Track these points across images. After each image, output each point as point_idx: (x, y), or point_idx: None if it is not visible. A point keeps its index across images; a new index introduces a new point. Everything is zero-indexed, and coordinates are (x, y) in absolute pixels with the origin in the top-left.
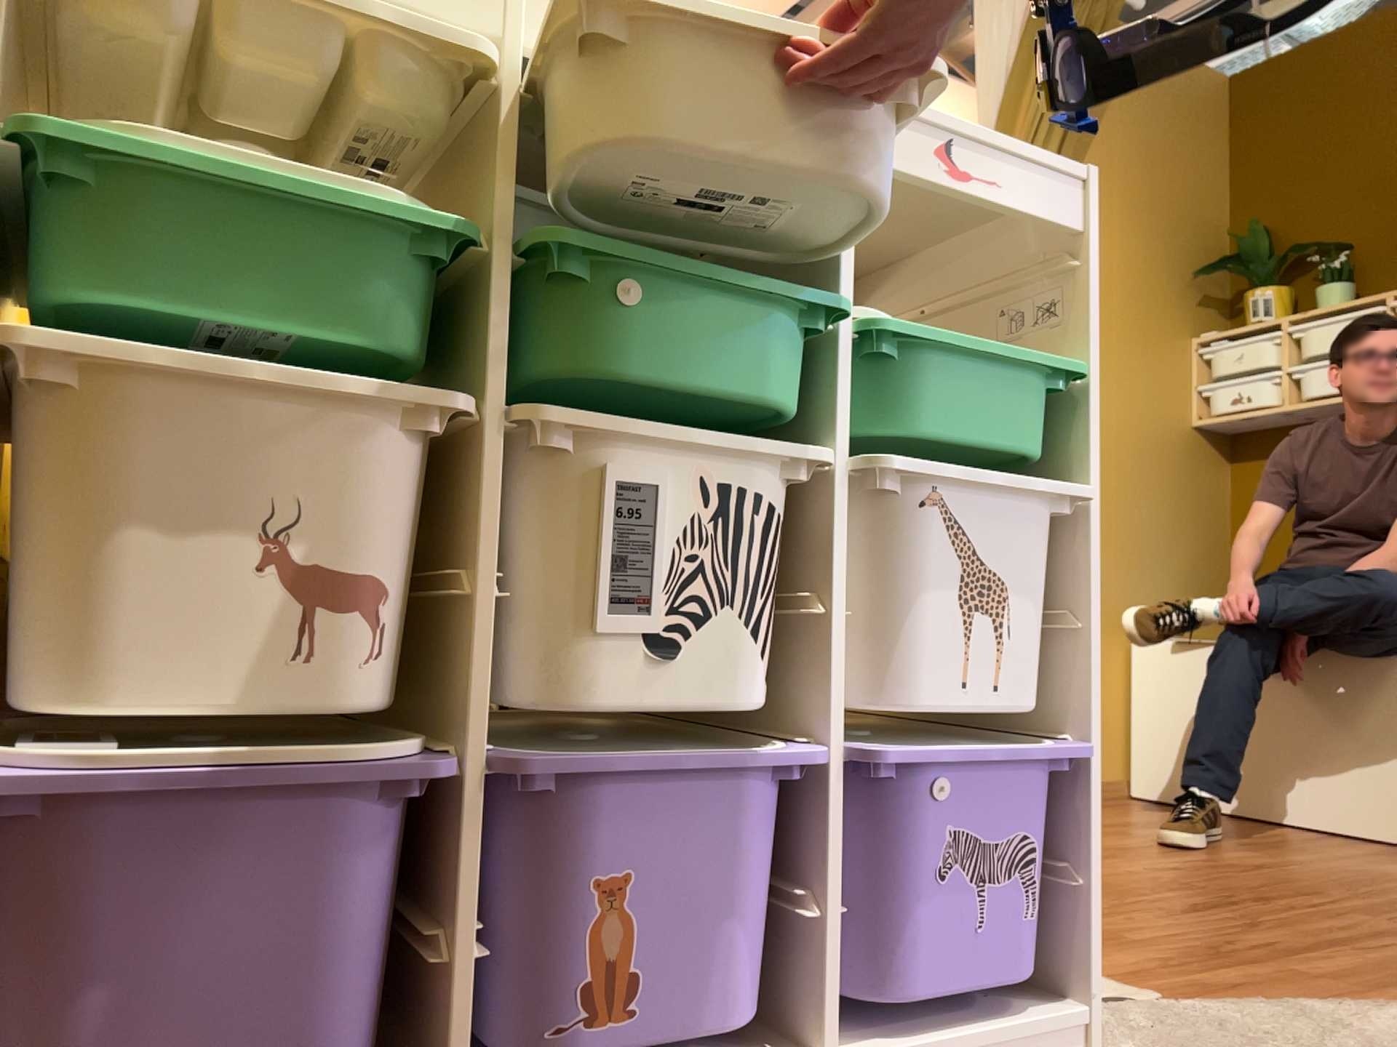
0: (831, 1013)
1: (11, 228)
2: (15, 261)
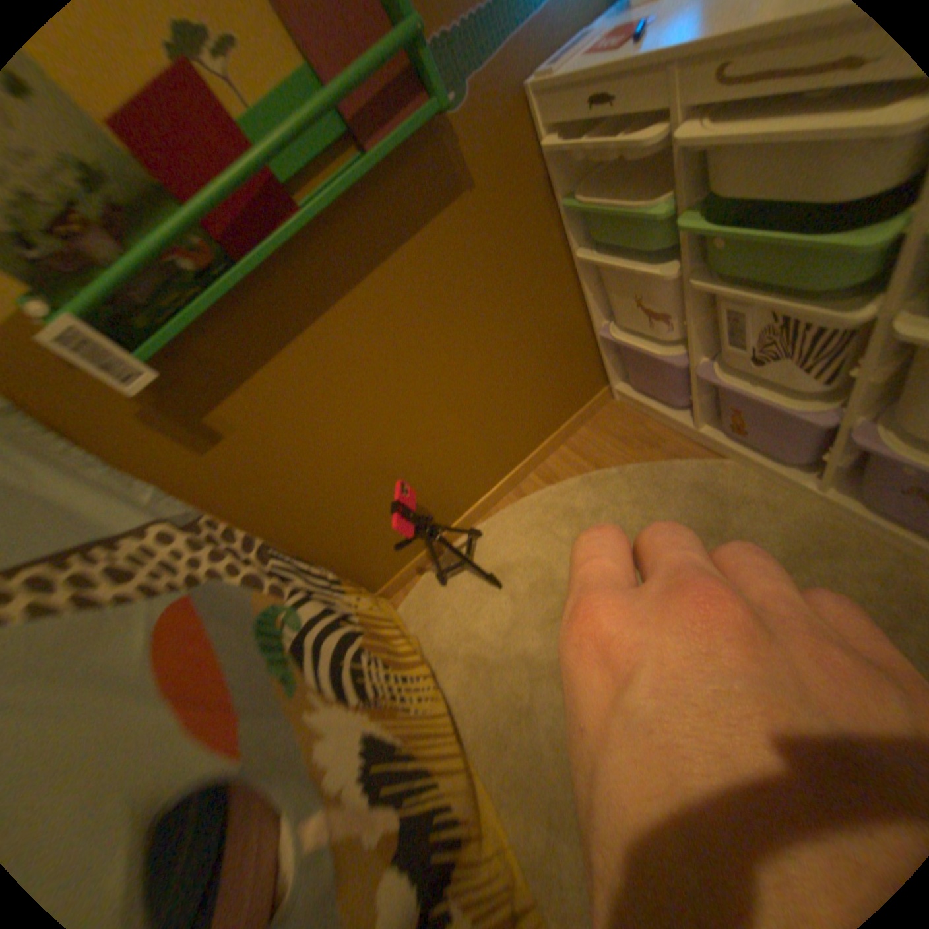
0: (831, 484)
1: (571, 220)
2: (584, 215)
